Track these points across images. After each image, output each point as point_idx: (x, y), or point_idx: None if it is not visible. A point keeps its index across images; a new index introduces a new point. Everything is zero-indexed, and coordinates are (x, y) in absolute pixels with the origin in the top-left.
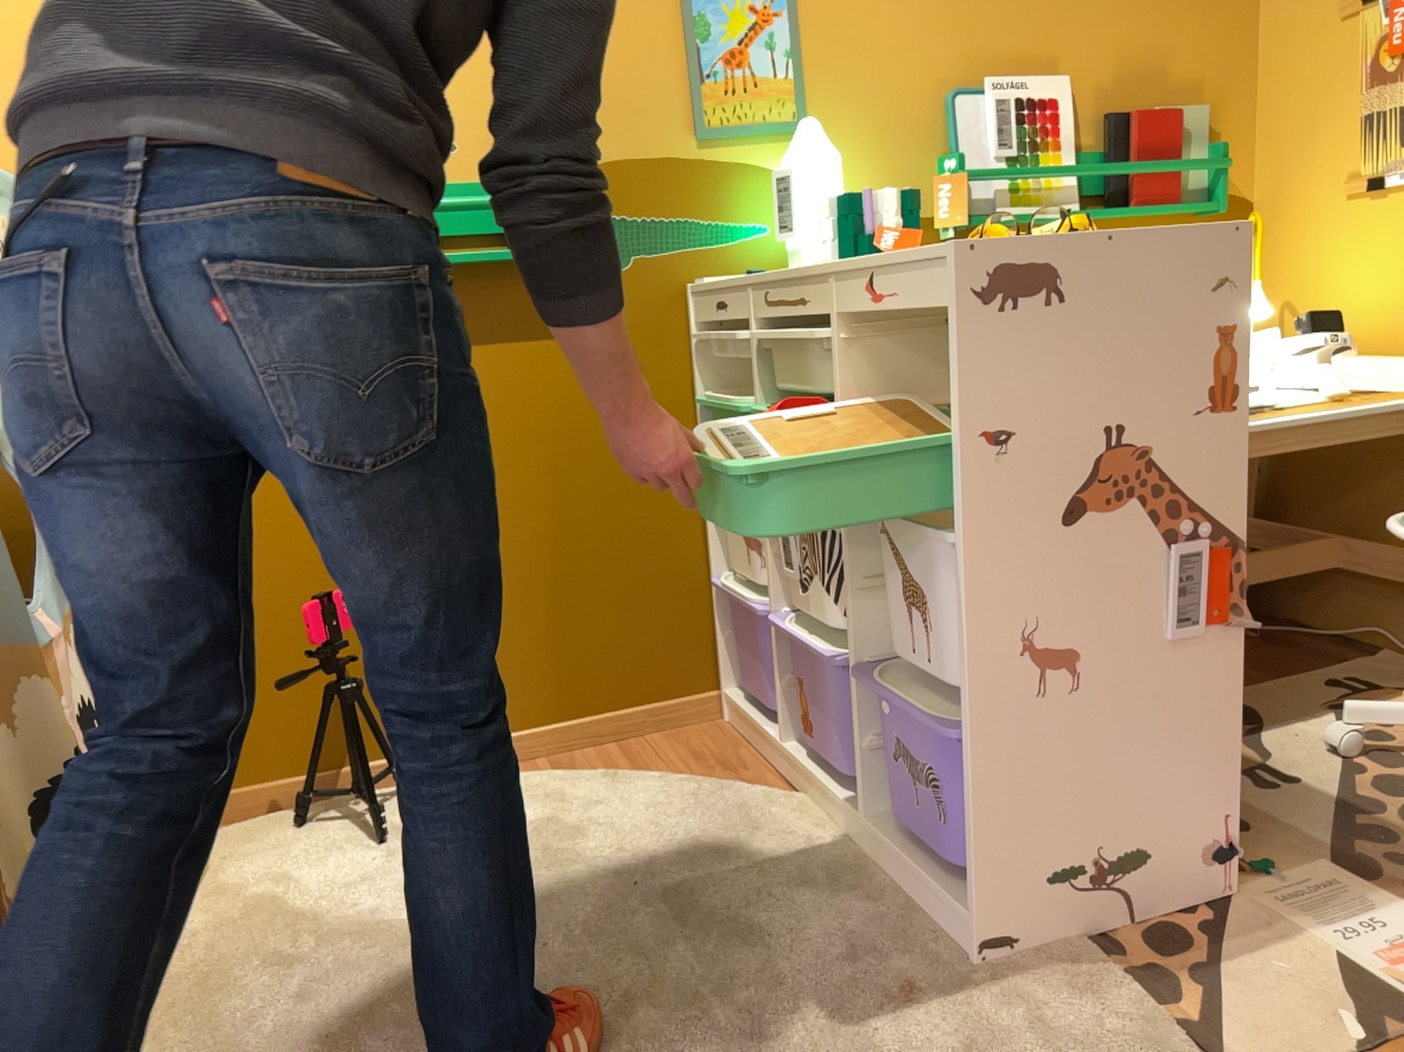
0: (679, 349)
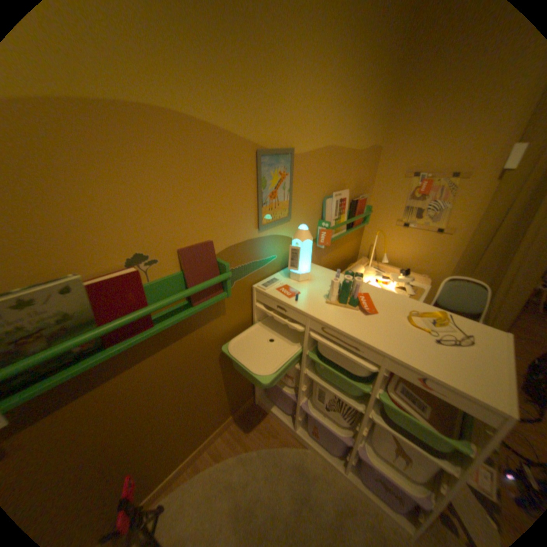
0: (248, 308)
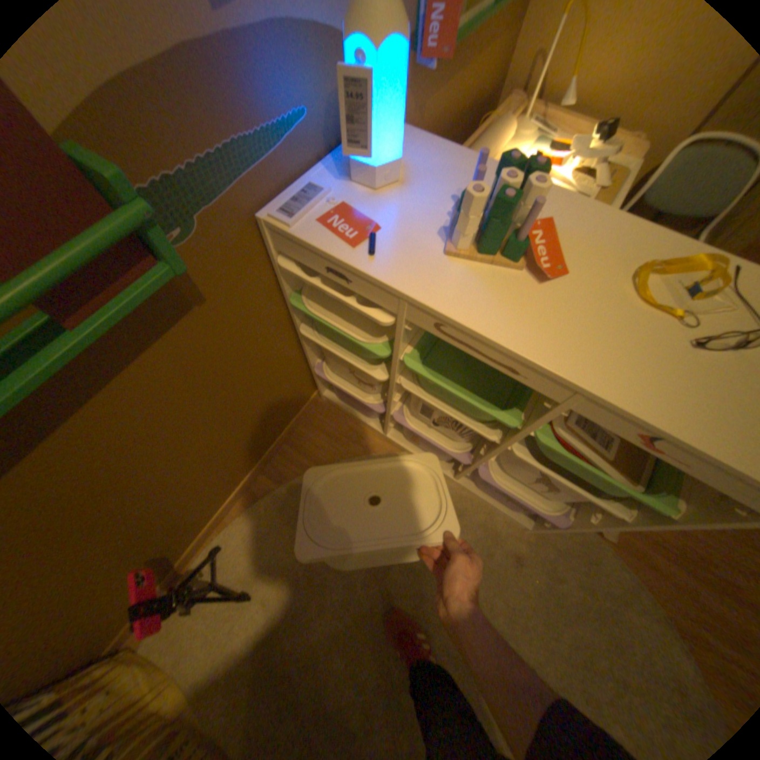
0: (263, 269)
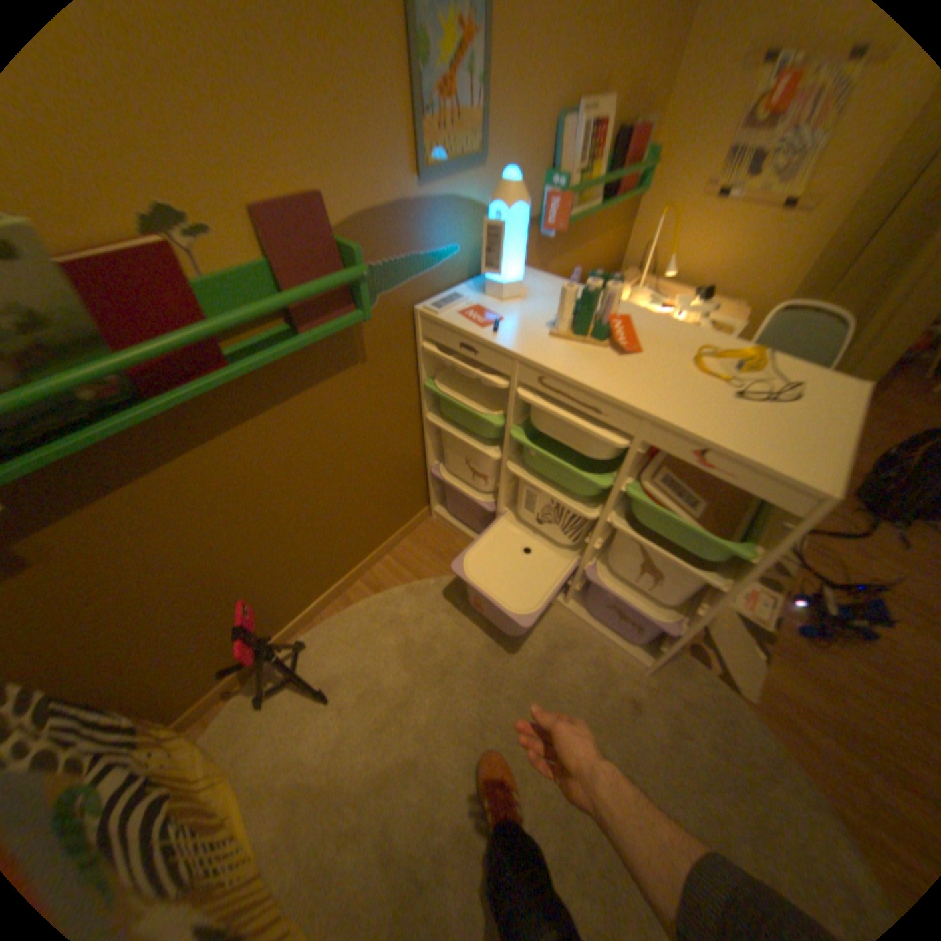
0: (409, 354)
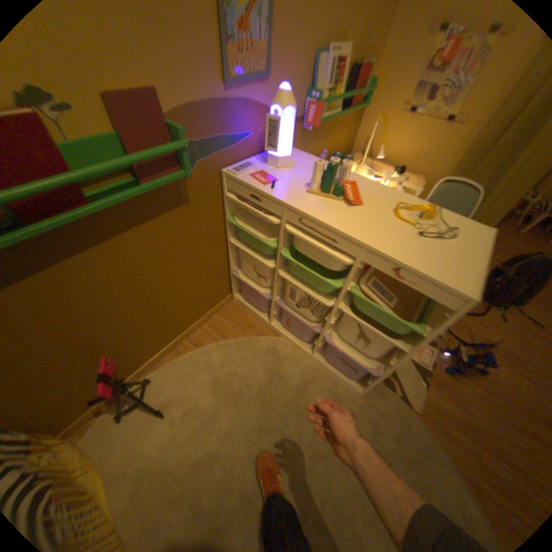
0: (218, 199)
